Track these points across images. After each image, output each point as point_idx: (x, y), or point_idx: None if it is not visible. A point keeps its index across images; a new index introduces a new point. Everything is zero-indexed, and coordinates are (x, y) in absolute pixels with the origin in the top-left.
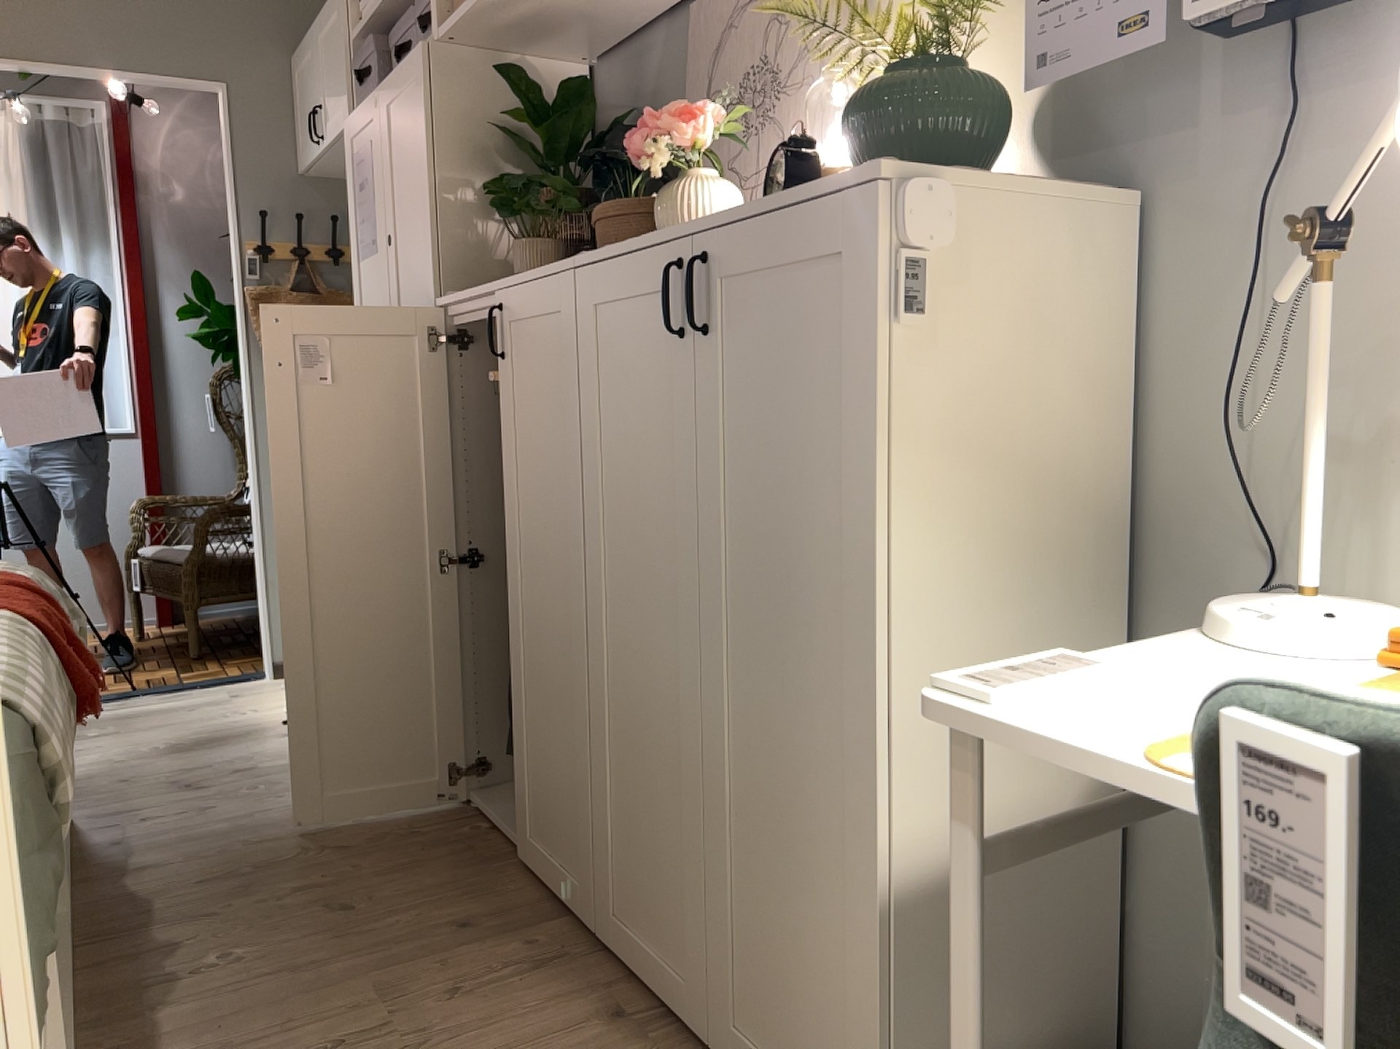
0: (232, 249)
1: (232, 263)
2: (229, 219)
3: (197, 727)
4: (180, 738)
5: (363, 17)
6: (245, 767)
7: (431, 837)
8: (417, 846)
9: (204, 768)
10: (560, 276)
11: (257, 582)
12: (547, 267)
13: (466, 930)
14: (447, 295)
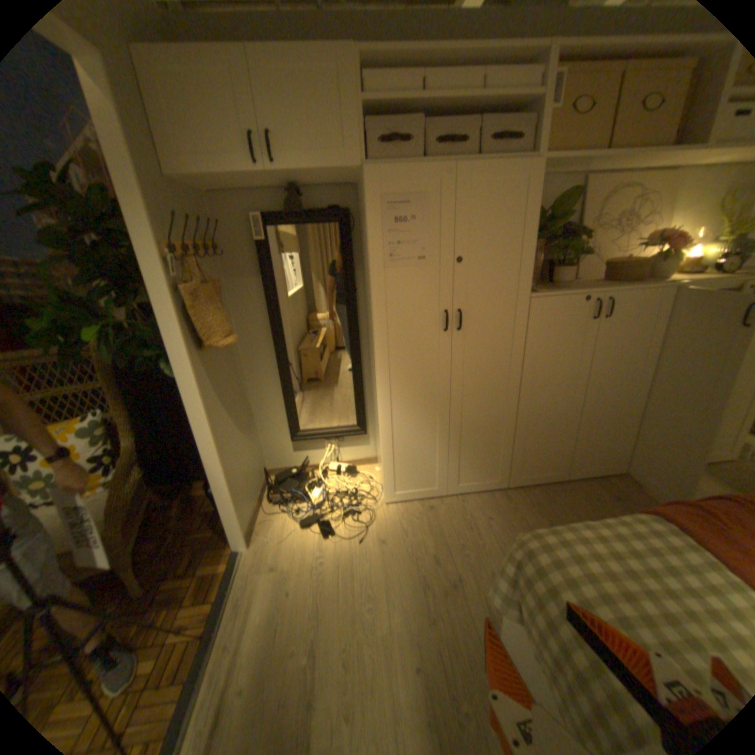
0: (135, 250)
1: (143, 264)
2: (129, 219)
3: (336, 589)
4: (356, 598)
5: (365, 86)
6: (431, 561)
7: (539, 501)
8: (547, 505)
9: (425, 580)
10: (667, 289)
11: (219, 504)
12: (647, 285)
13: (617, 499)
14: (542, 293)
